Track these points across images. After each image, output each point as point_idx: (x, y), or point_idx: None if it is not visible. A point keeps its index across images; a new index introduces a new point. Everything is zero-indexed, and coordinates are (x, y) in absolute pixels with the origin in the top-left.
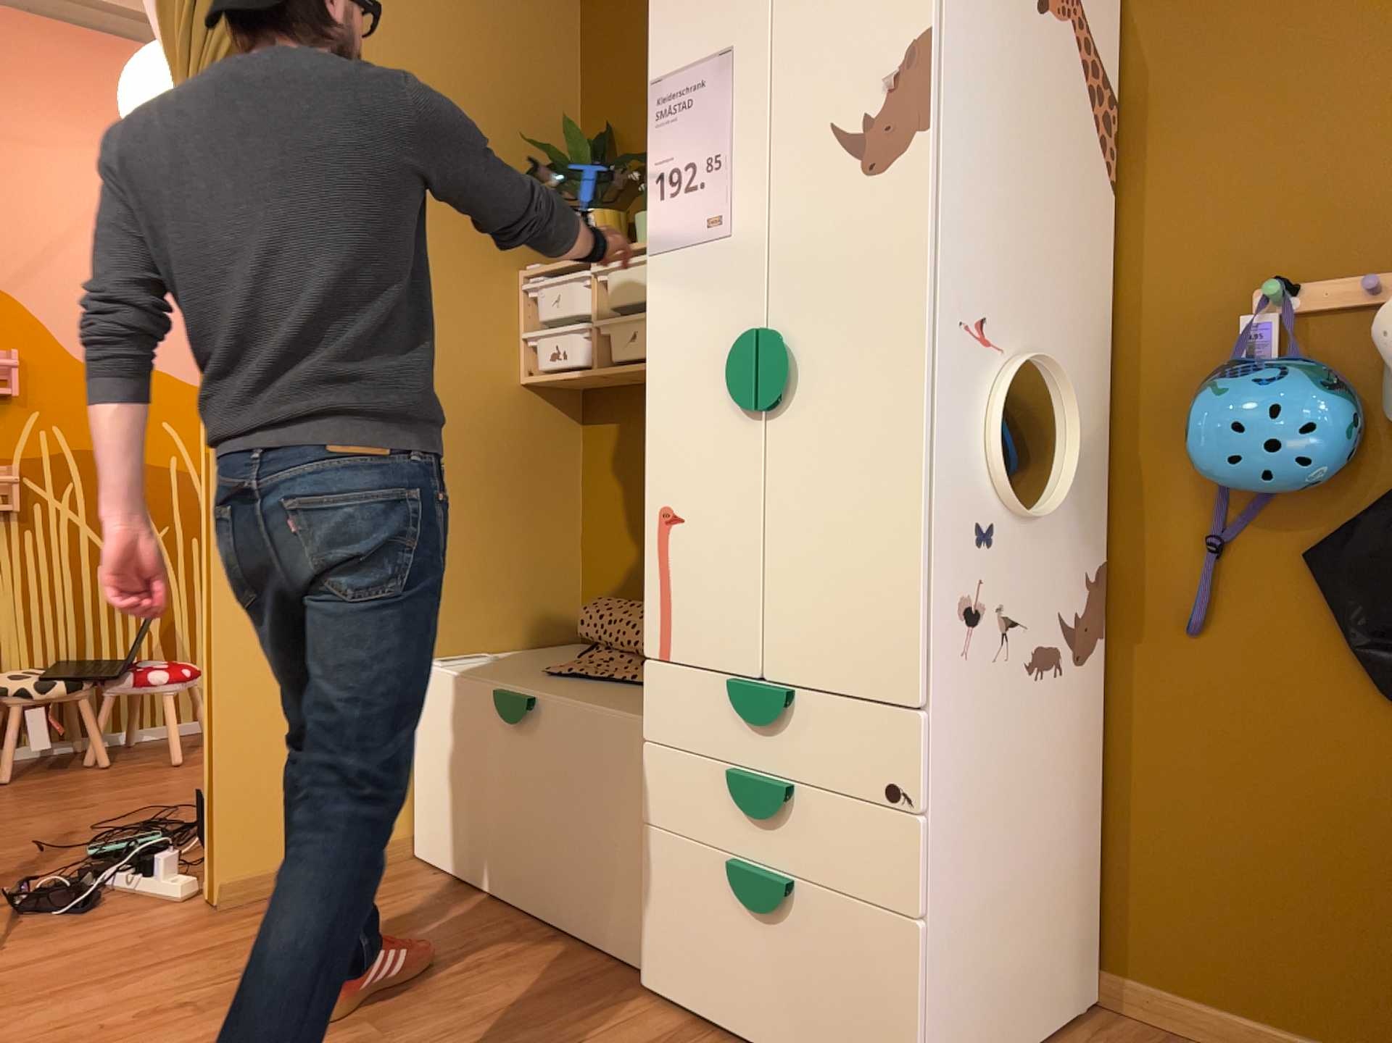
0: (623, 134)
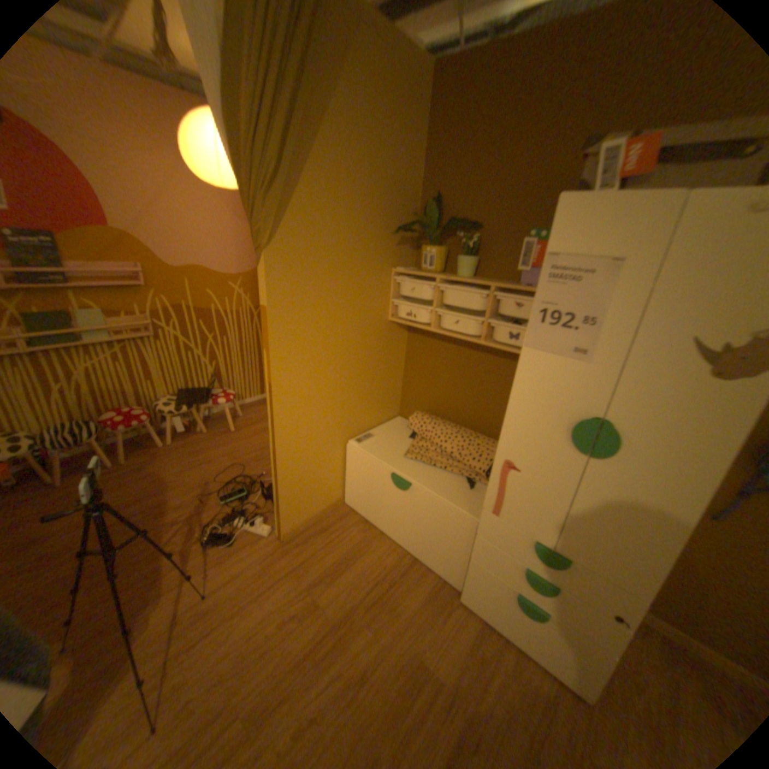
0: (447, 200)
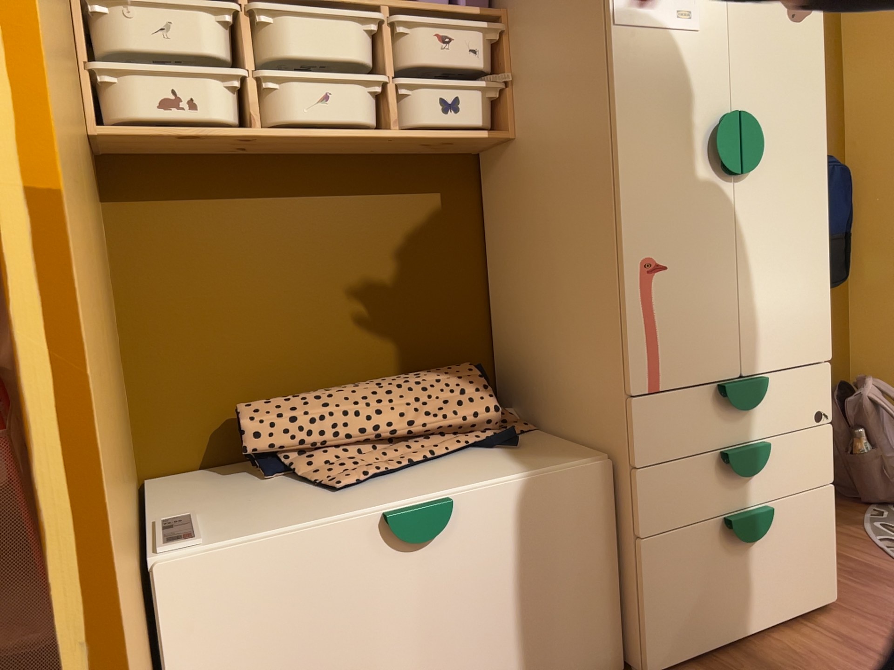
0: None
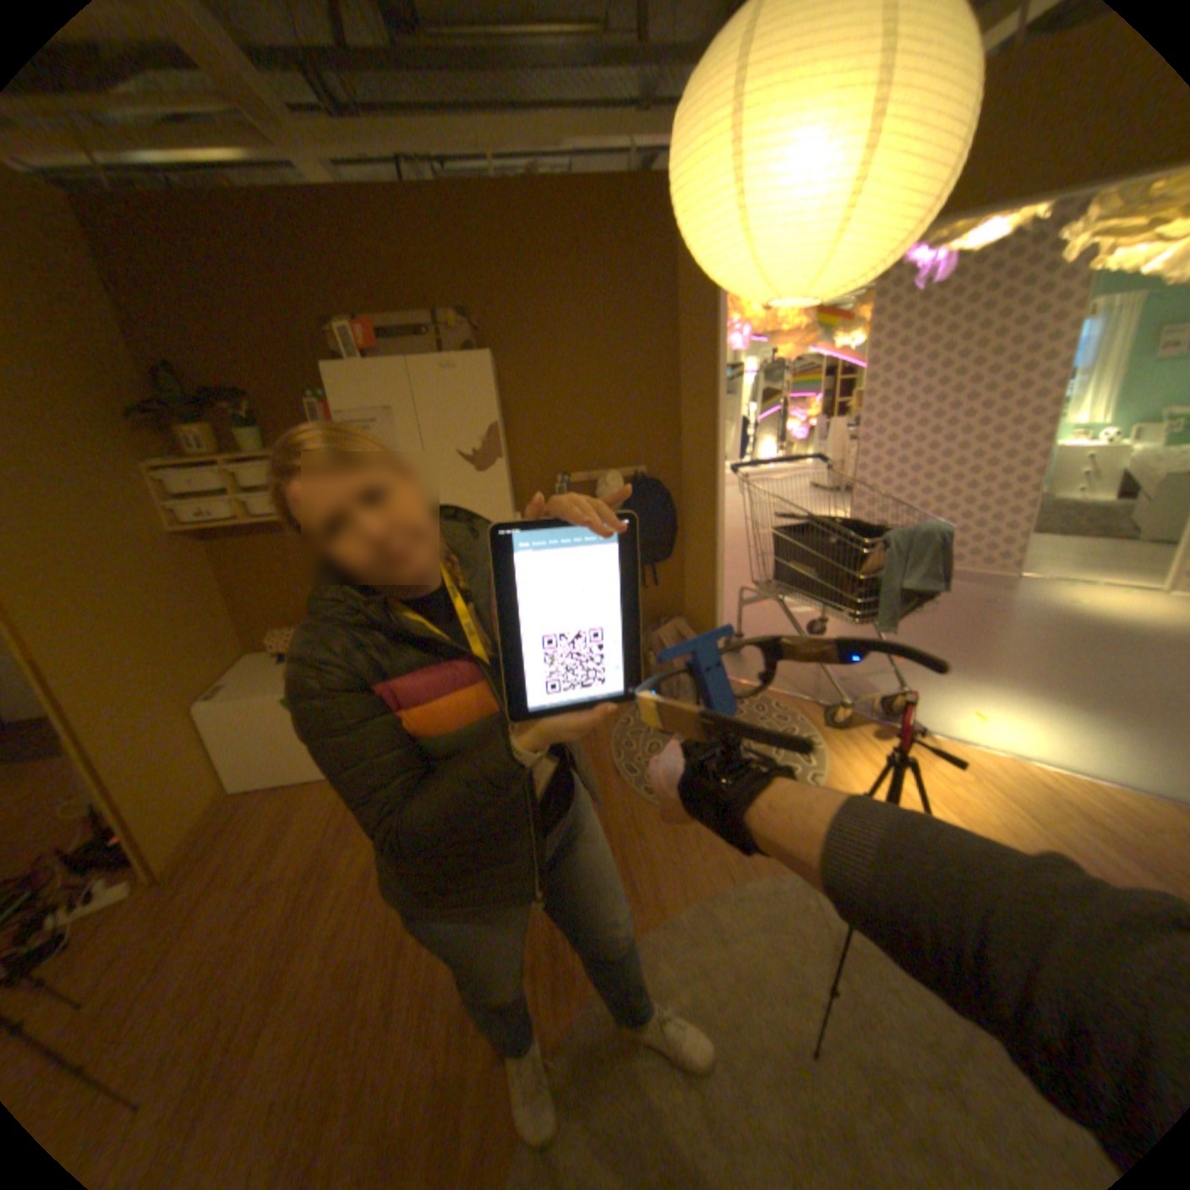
0: (181, 368)
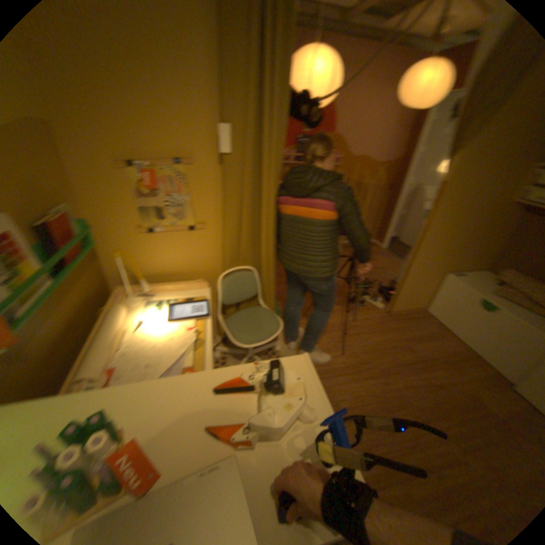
0: None
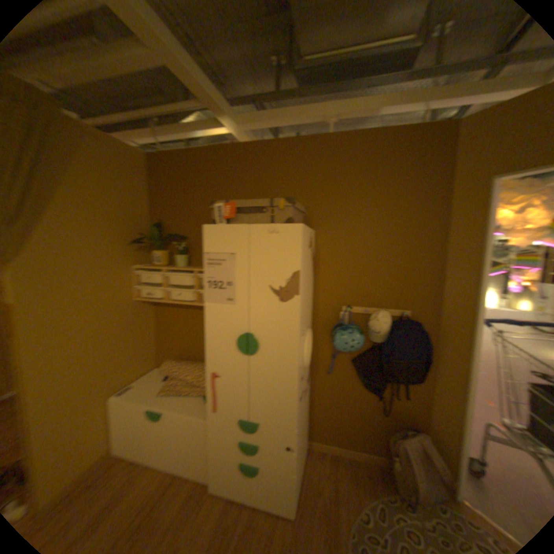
0: (164, 224)
